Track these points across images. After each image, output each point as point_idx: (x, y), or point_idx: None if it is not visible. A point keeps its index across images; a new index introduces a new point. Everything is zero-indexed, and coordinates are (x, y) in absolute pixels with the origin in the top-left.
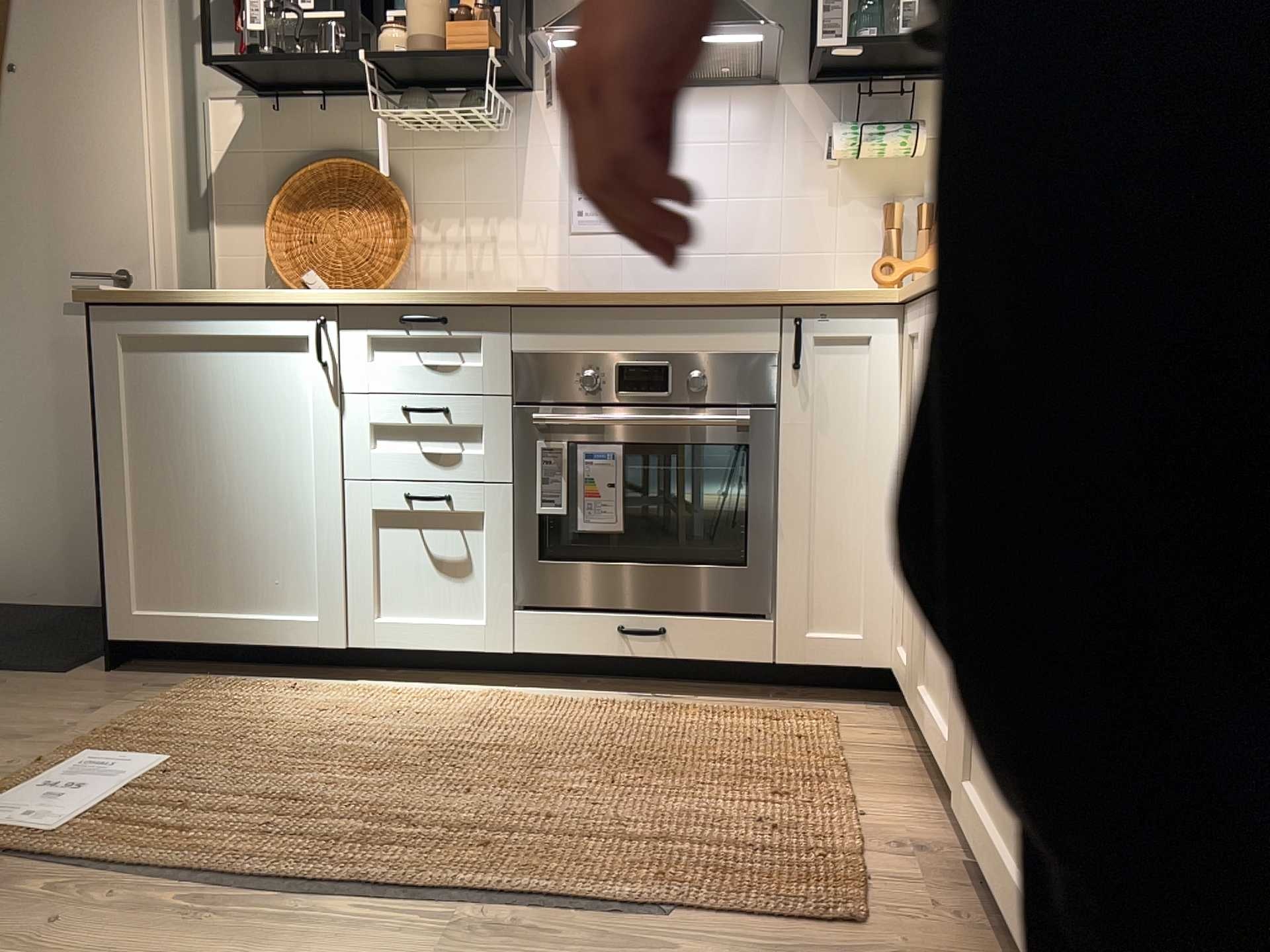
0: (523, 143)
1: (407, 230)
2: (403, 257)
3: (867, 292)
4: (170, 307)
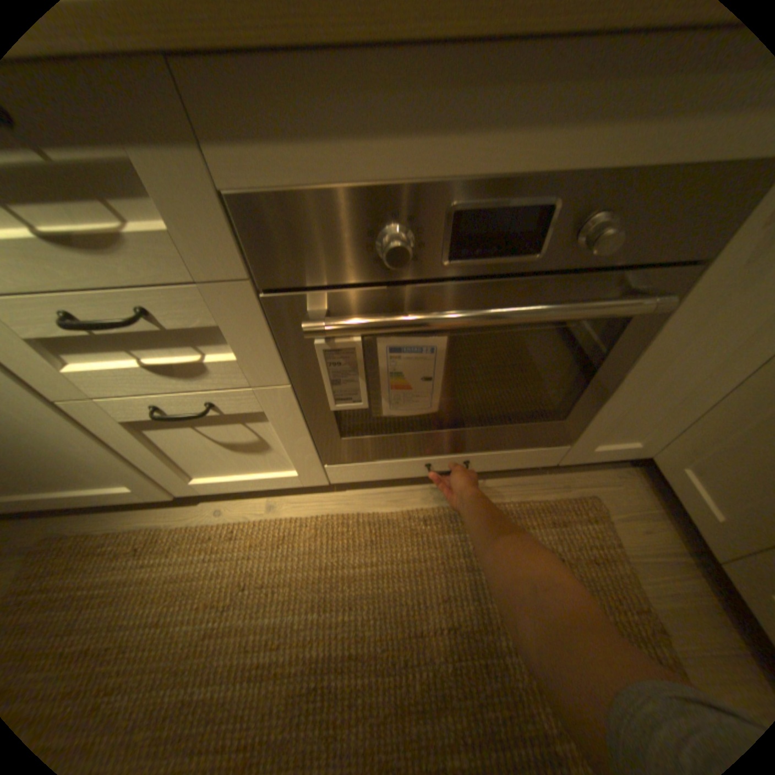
0: None
1: None
2: None
3: None
4: None
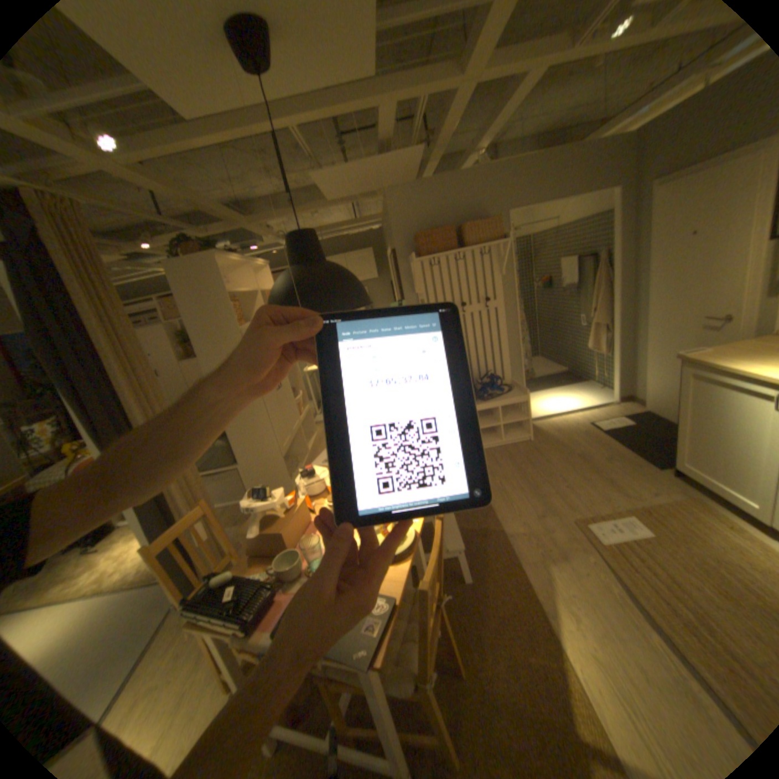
0: None
1: None
2: None
3: None
4: (712, 367)
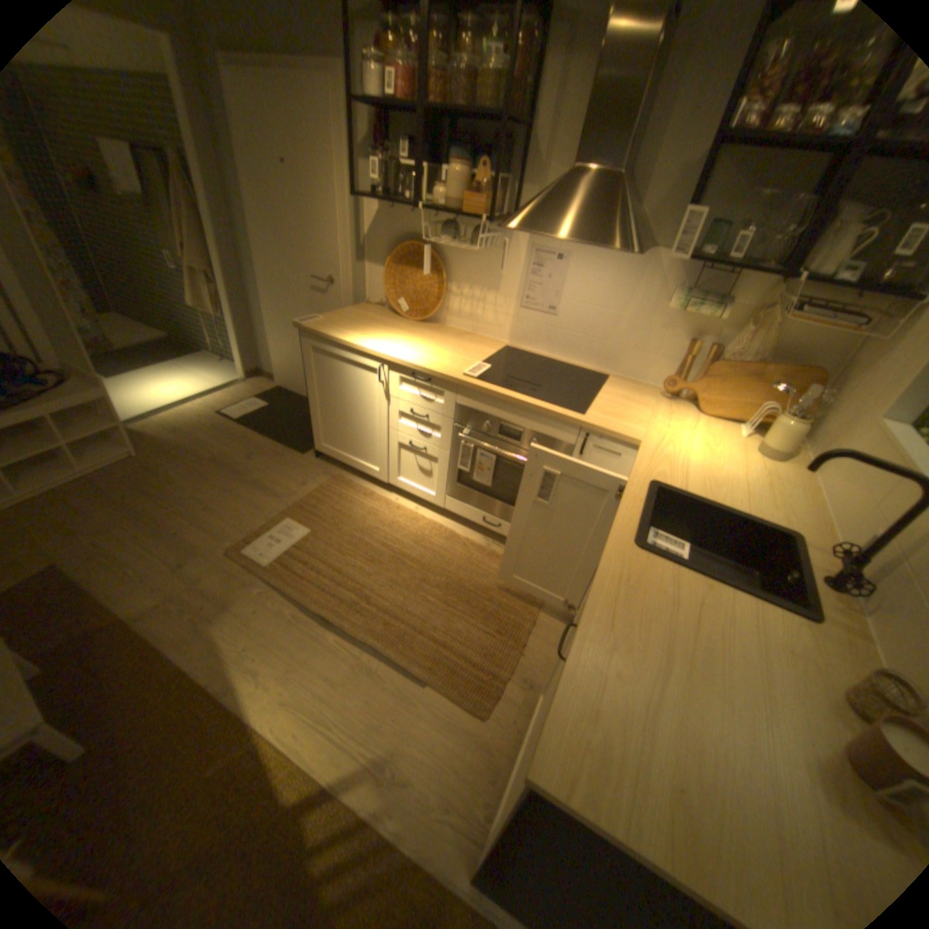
0: (507, 251)
1: (444, 290)
2: (441, 303)
3: (624, 435)
4: (327, 340)
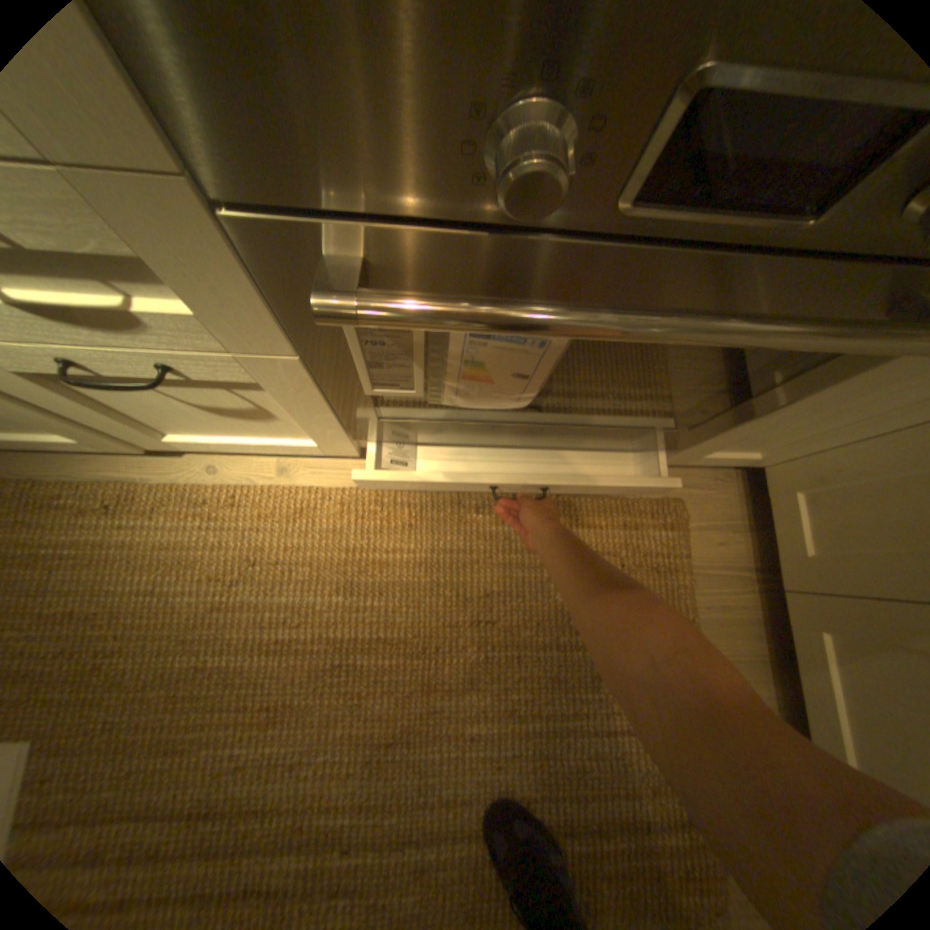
0: None
1: None
2: None
3: None
4: None
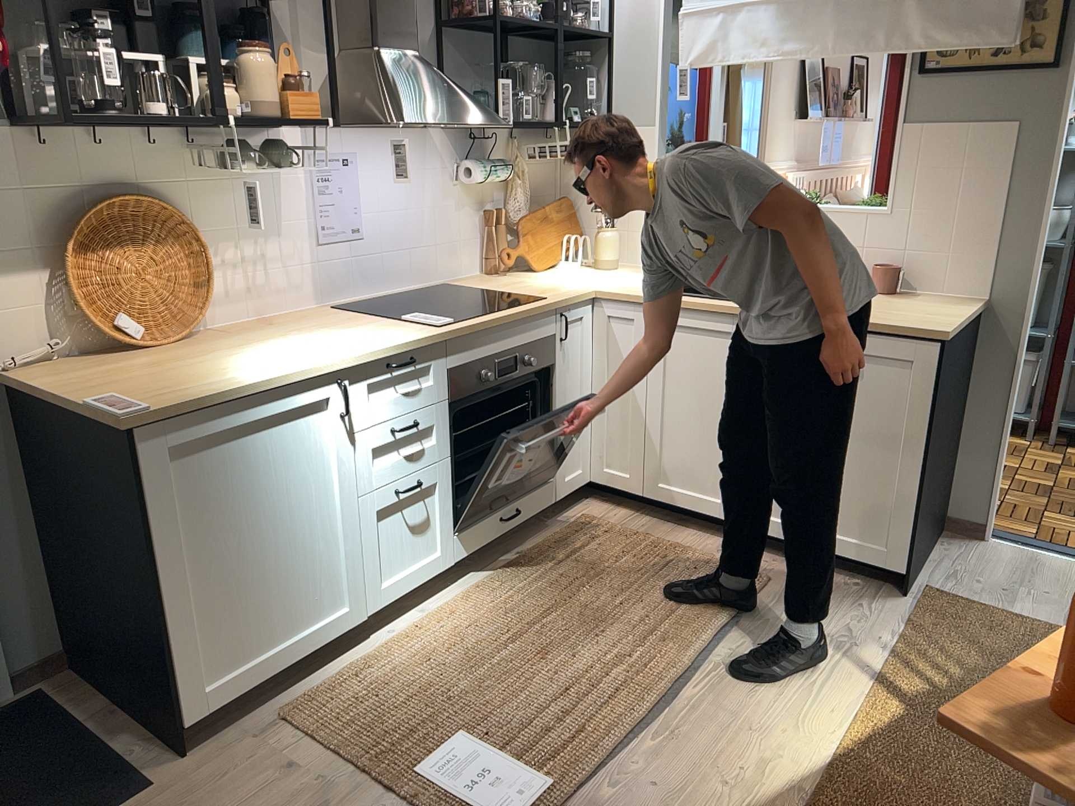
0: (278, 172)
1: (211, 262)
2: (214, 287)
3: (585, 292)
4: (218, 405)
